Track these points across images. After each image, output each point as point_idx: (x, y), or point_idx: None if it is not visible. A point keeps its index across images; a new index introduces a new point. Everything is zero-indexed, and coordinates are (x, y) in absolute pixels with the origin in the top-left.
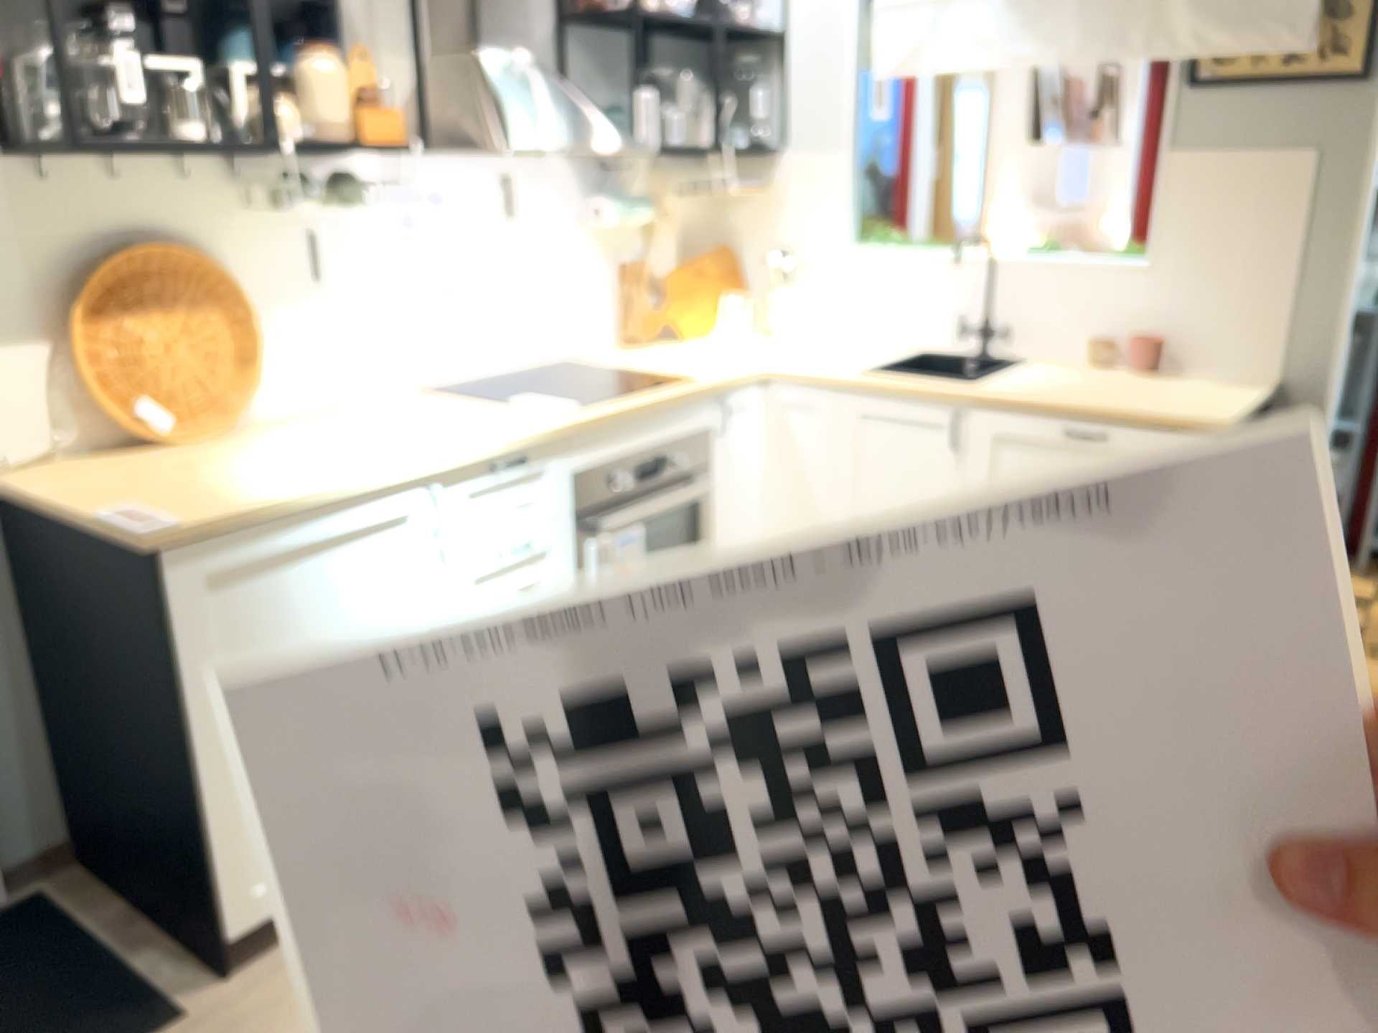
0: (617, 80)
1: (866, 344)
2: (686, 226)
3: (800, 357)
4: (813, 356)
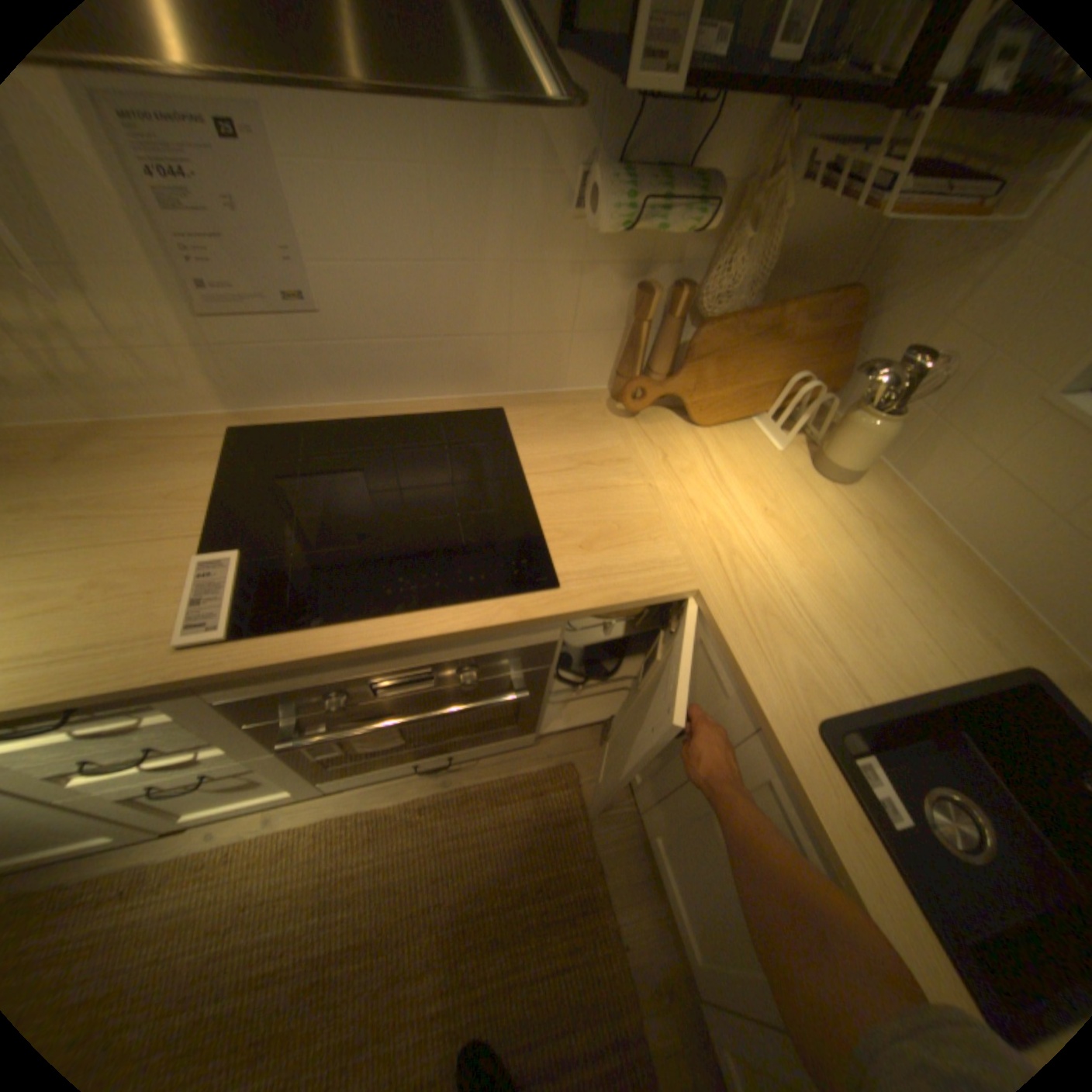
0: None
1: (948, 560)
2: (811, 231)
3: (789, 570)
4: (815, 574)
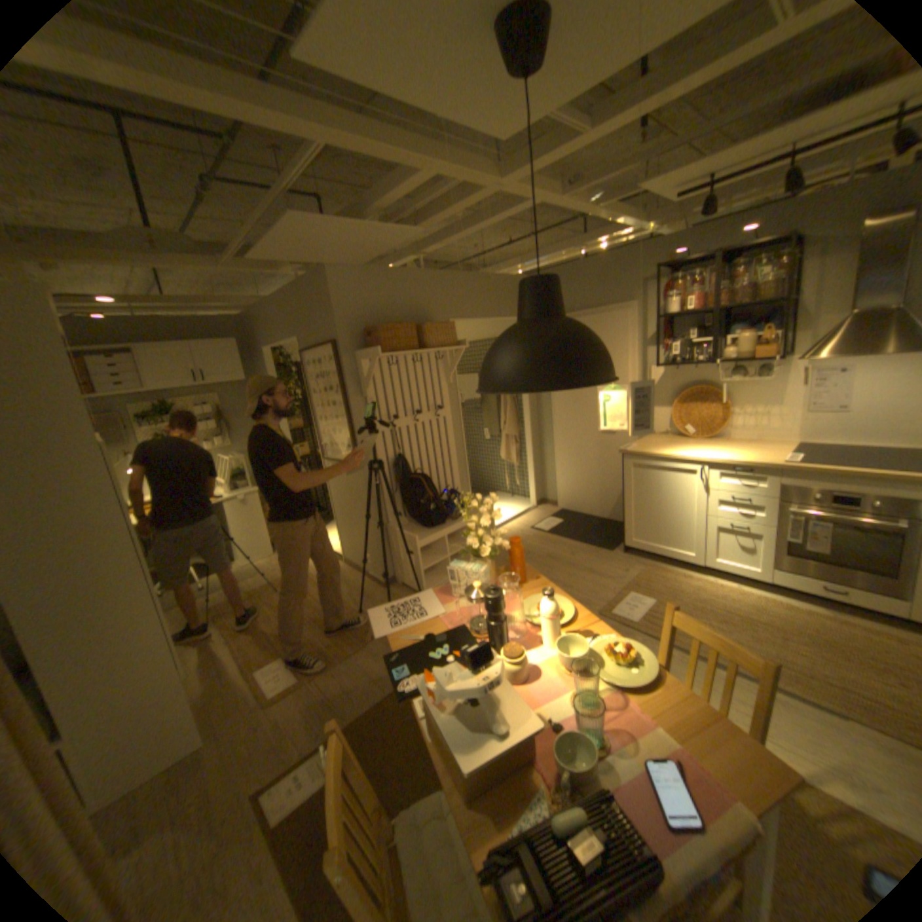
0: None
1: None
2: None
3: None
4: None
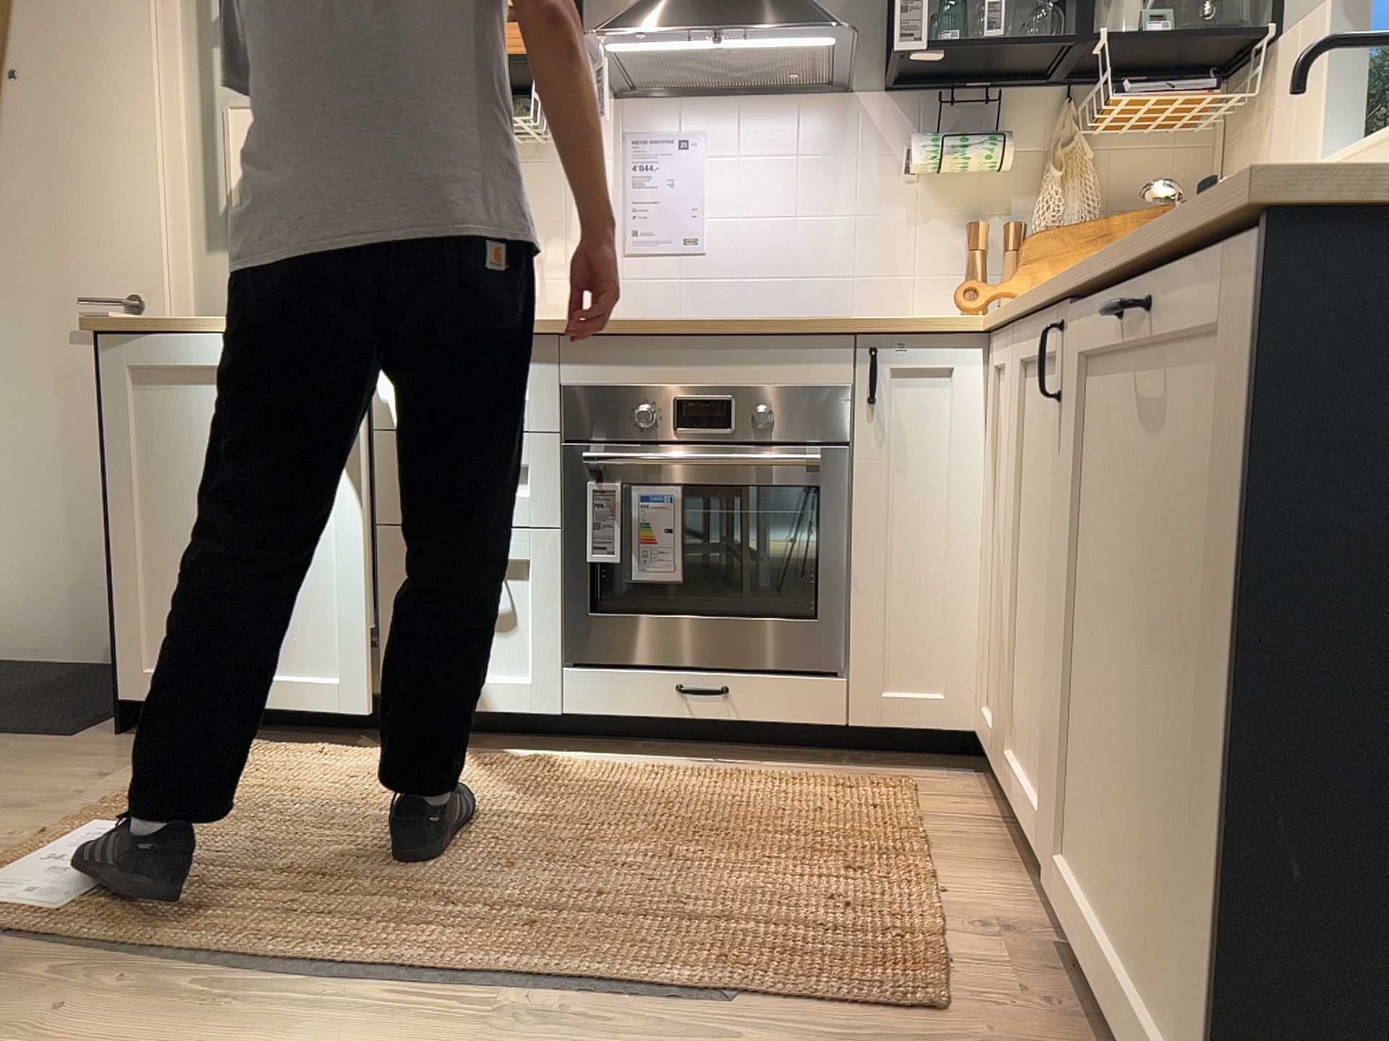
0: None
1: None
2: (1131, 187)
3: None
4: None
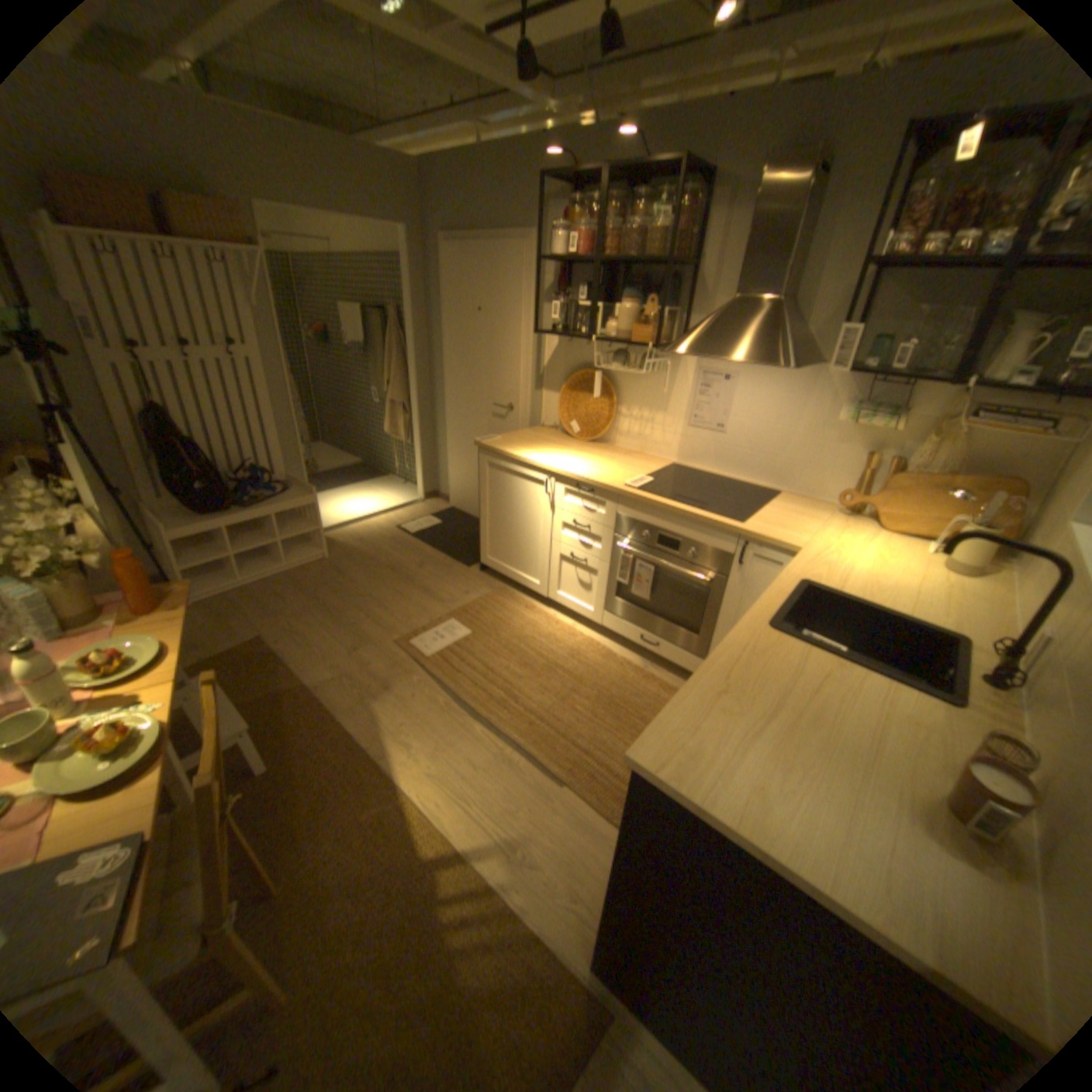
0: (930, 314)
1: (990, 616)
2: (999, 452)
3: (862, 568)
4: (876, 575)
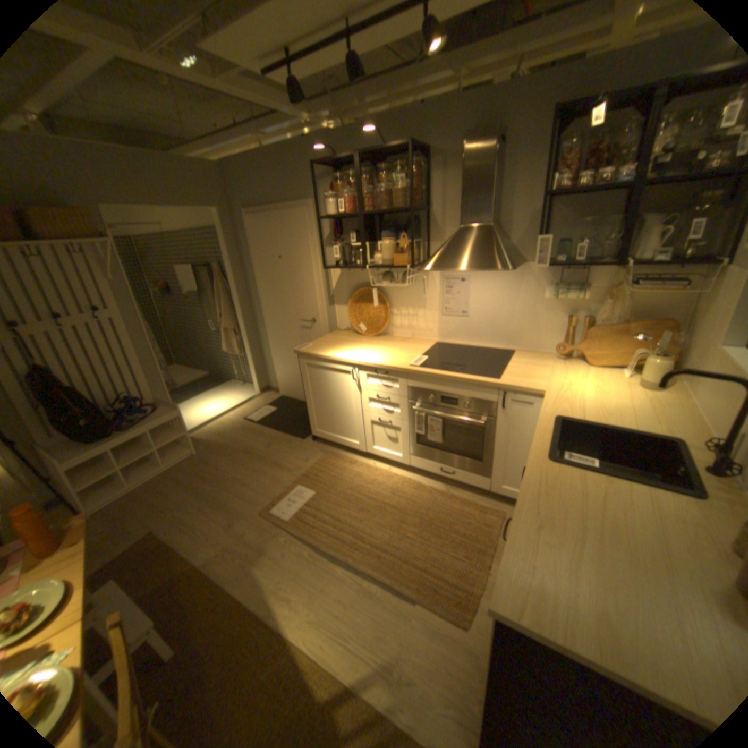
0: (589, 222)
1: (685, 417)
2: (652, 303)
3: (589, 398)
4: (600, 401)
